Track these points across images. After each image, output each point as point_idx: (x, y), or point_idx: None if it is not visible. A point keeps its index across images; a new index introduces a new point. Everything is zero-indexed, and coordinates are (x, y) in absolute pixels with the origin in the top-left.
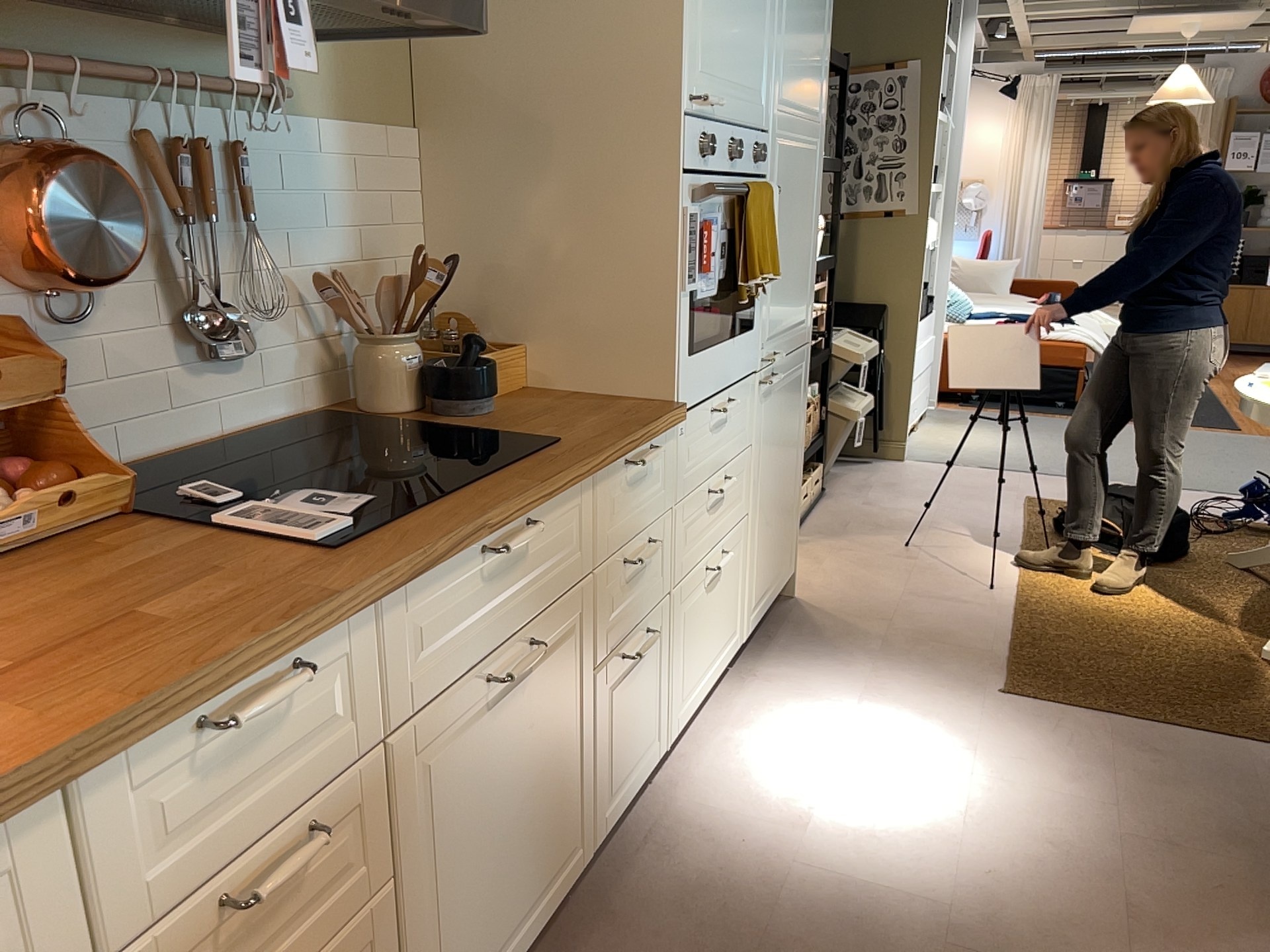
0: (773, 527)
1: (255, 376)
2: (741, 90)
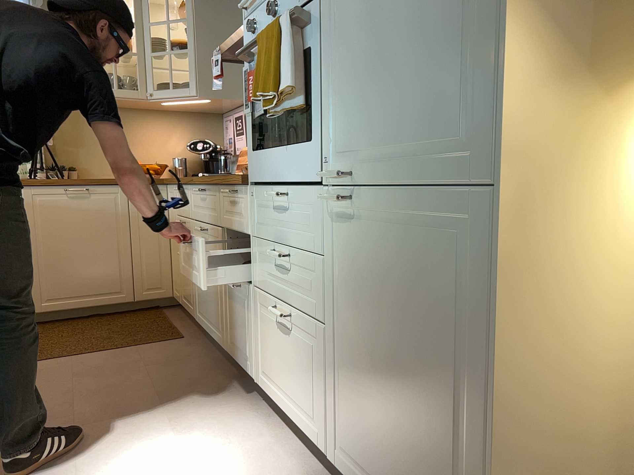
0: (379, 407)
1: None
2: None
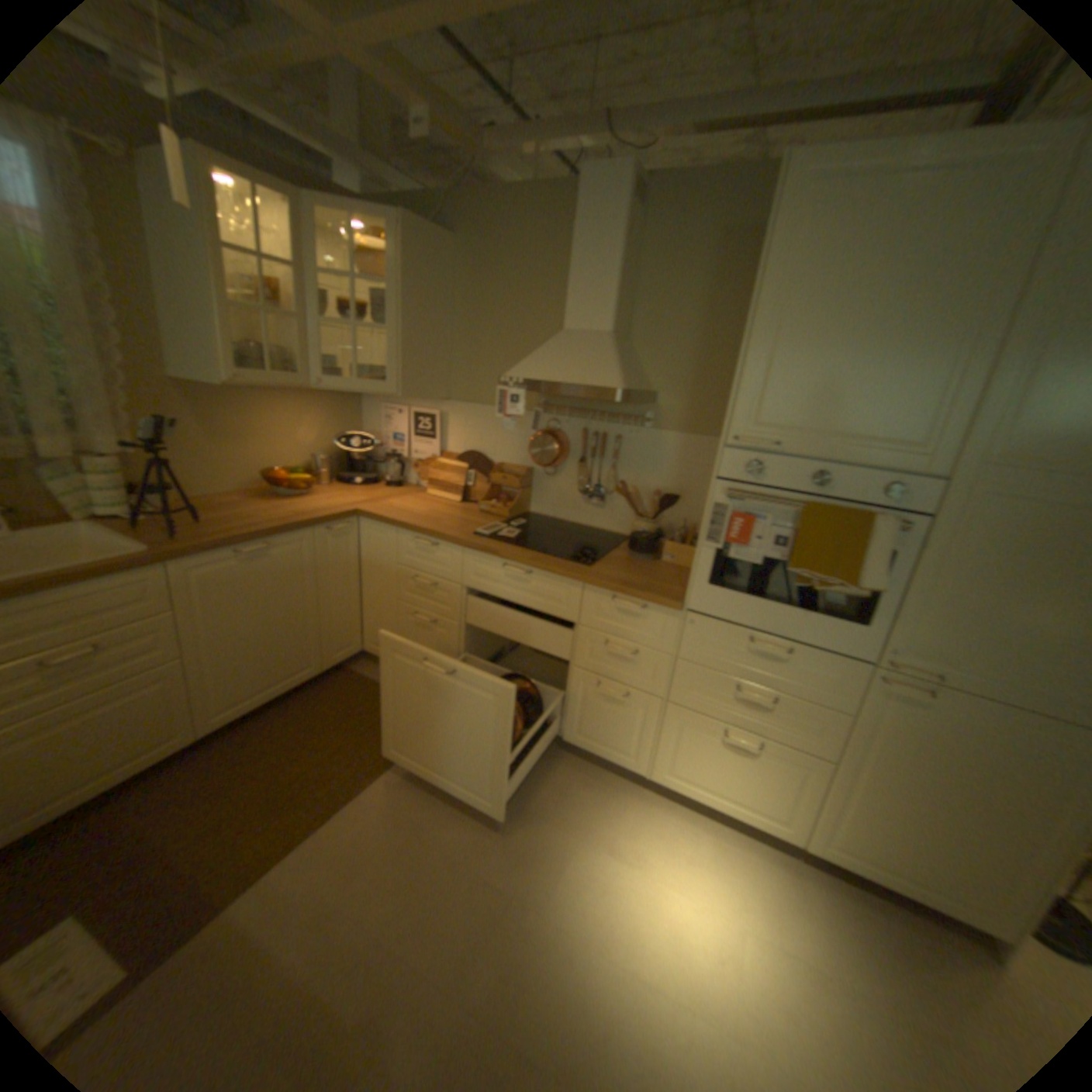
0: (911, 827)
1: (606, 514)
2: (856, 436)
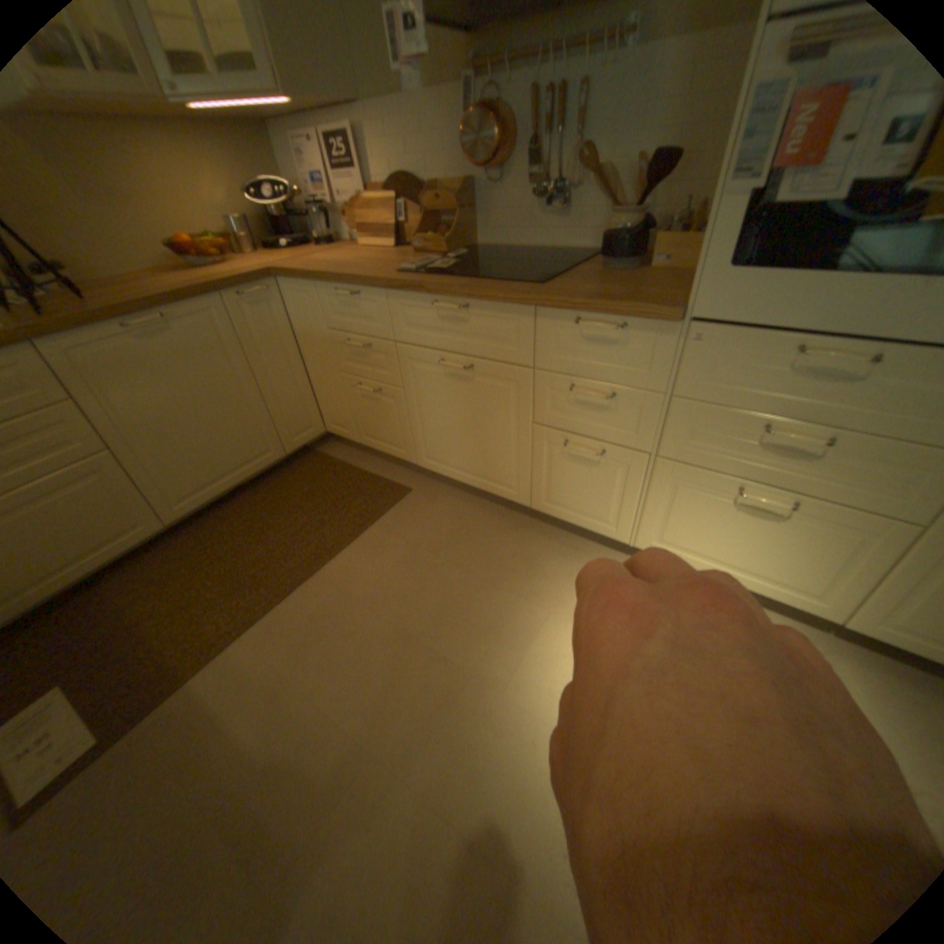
0: None
1: (575, 220)
2: None
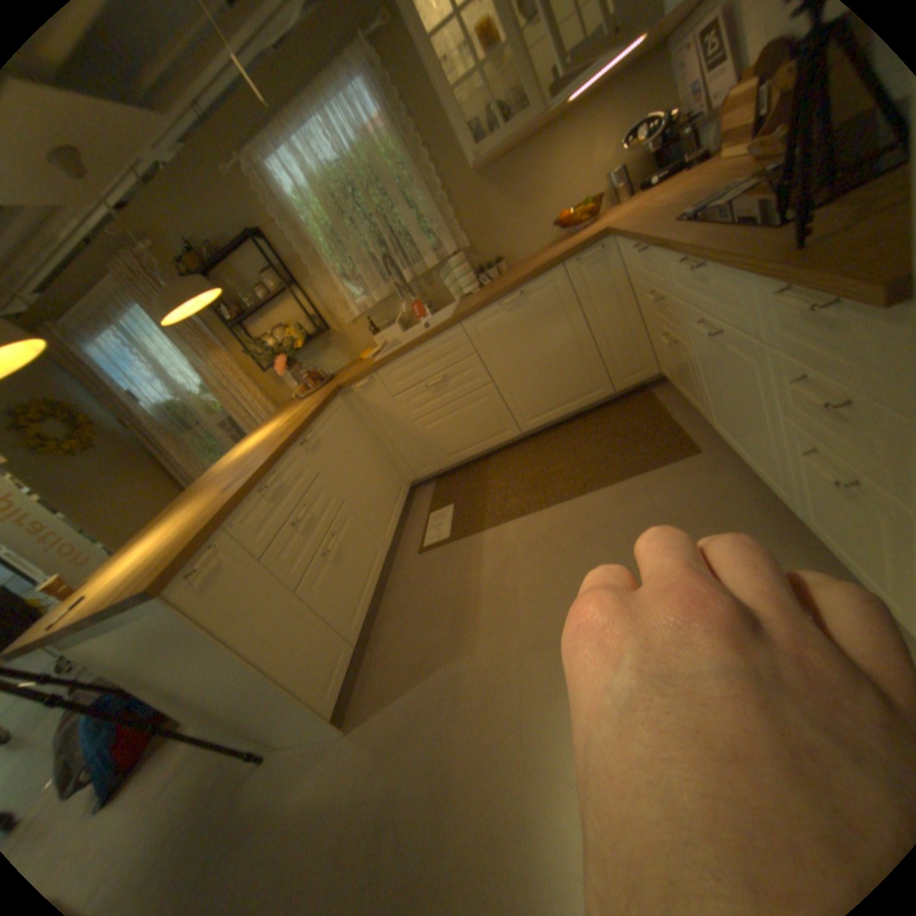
0: None
1: None
2: None
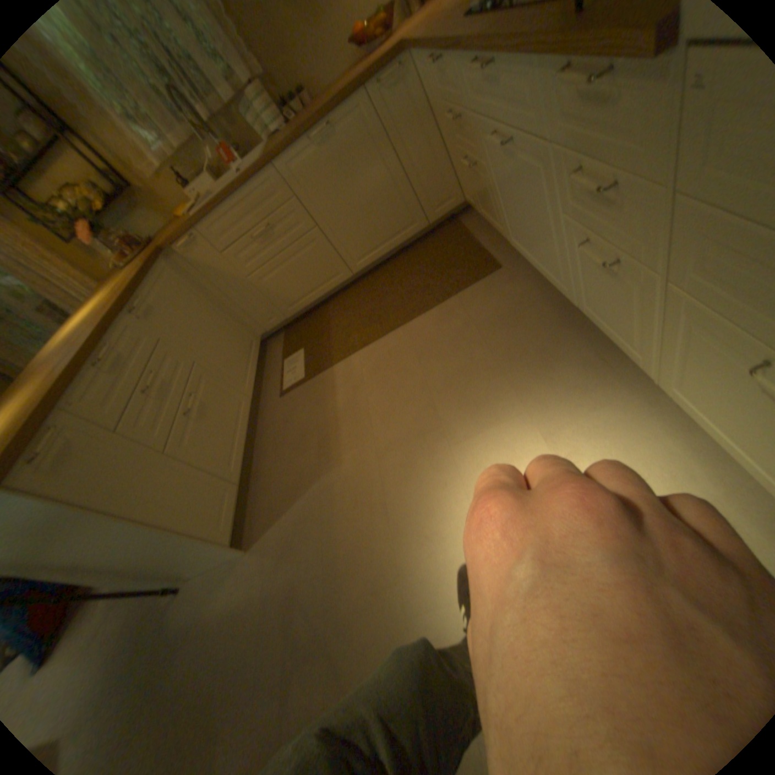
0: None
1: None
2: None
